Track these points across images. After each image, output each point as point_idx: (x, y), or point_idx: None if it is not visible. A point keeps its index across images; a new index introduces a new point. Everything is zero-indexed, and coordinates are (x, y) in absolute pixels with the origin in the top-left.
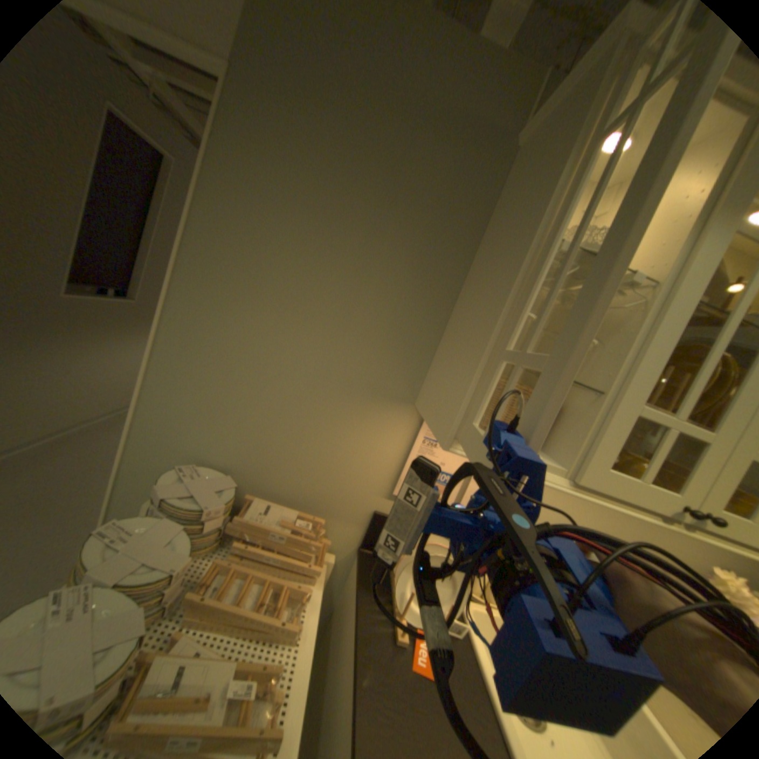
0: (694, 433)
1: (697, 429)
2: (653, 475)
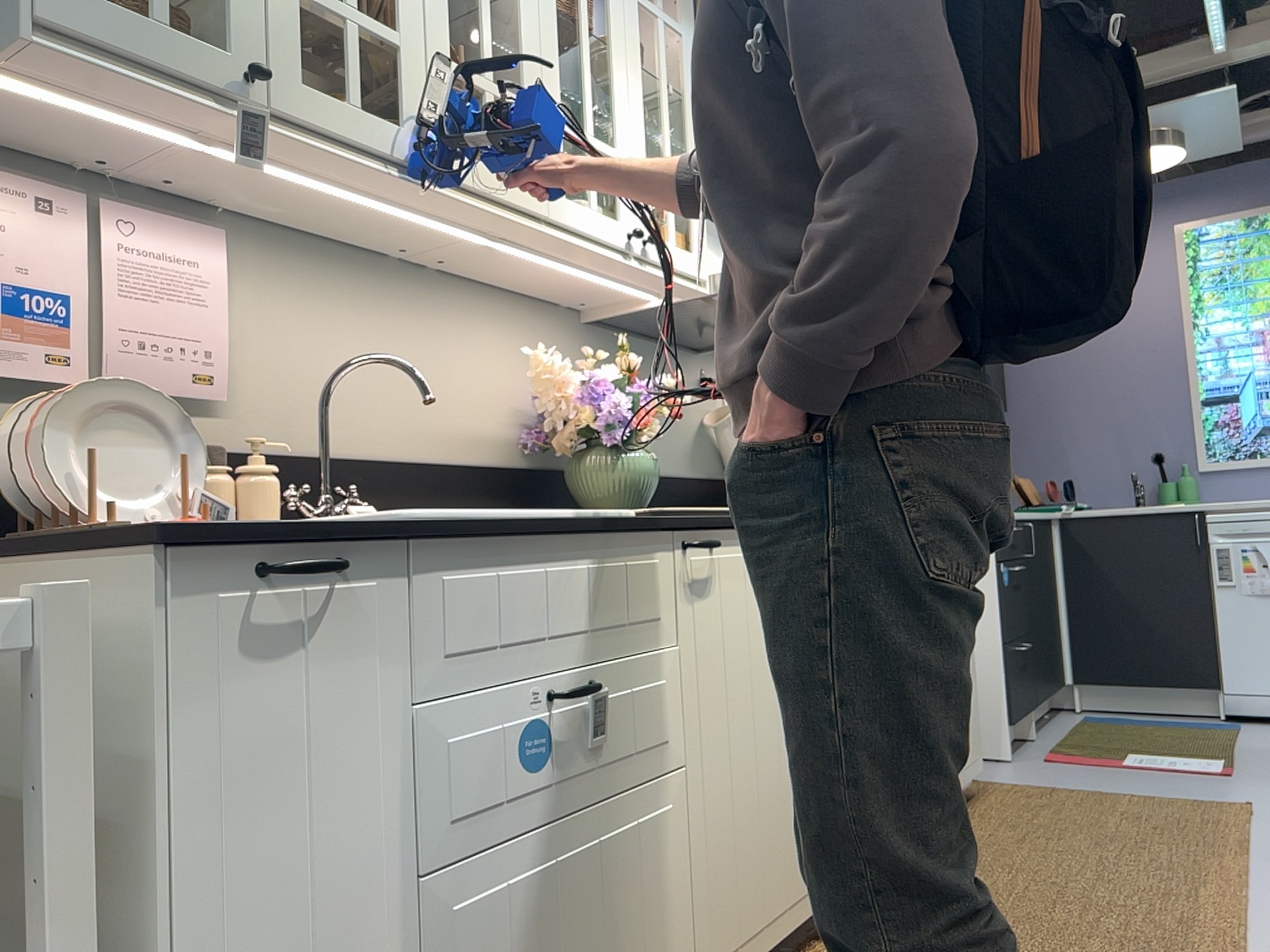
0: (371, 29)
1: (371, 22)
2: (354, 93)
